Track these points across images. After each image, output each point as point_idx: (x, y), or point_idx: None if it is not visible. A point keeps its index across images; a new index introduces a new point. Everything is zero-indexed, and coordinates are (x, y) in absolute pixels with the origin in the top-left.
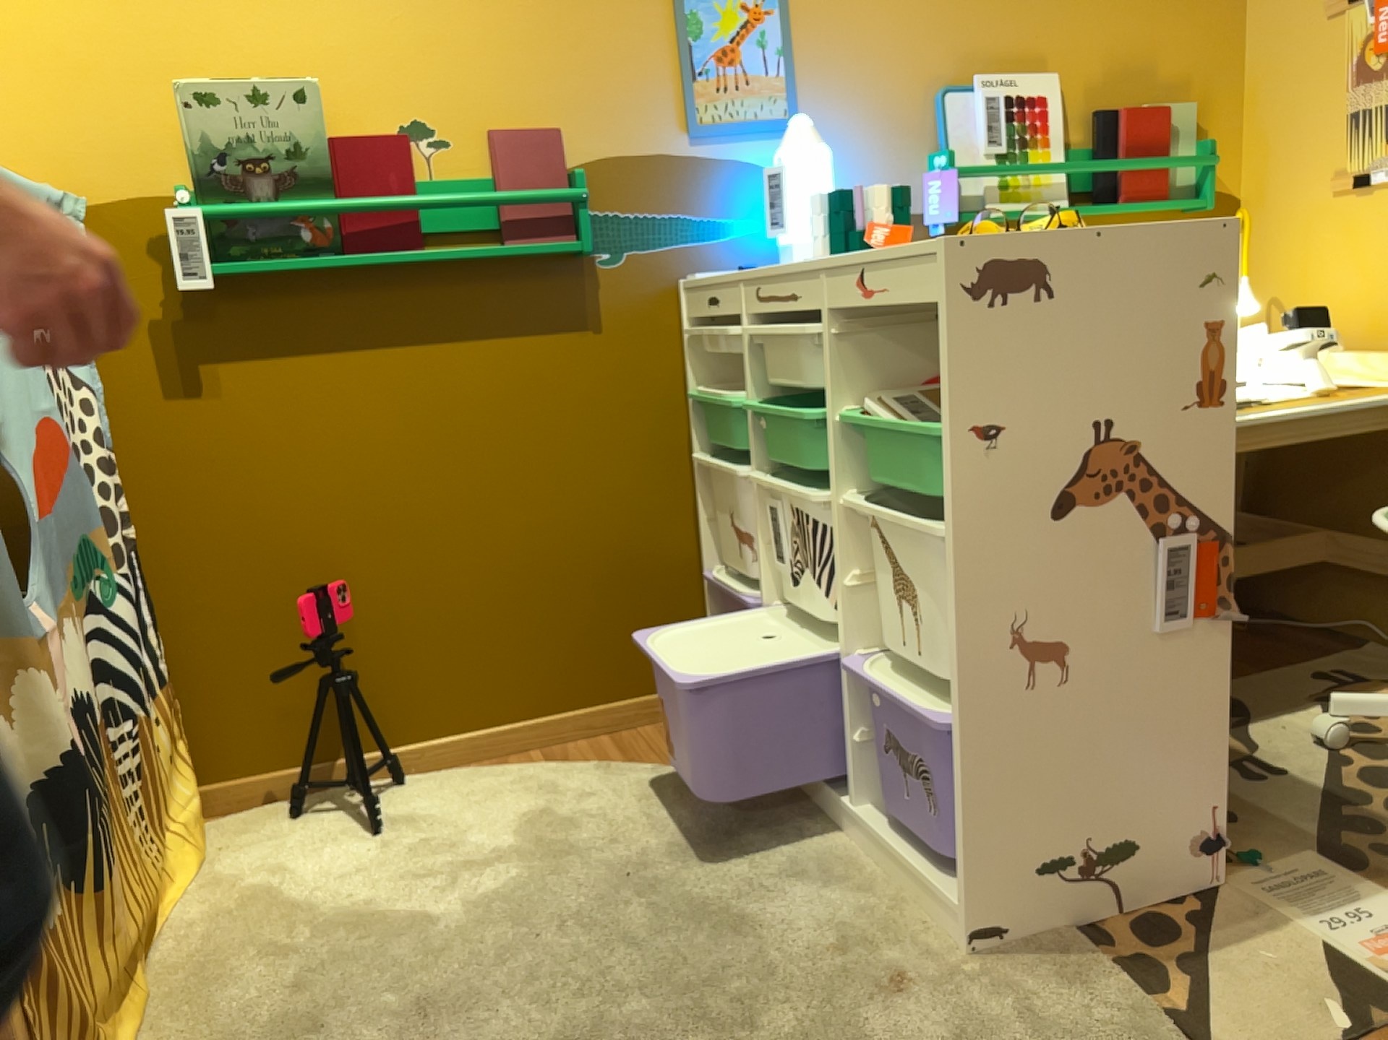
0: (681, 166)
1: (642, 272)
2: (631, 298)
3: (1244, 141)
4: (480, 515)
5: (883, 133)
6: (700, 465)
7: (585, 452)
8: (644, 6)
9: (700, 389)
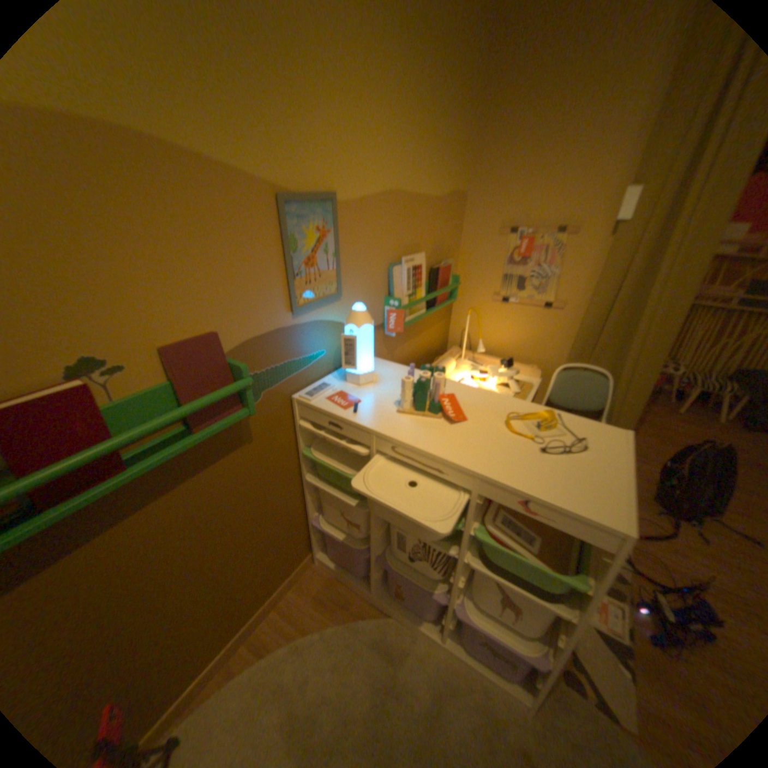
0: (289, 332)
1: (272, 400)
2: (267, 416)
3: (459, 269)
4: (194, 578)
5: (371, 290)
6: (307, 479)
7: (250, 506)
8: (262, 229)
9: (306, 447)
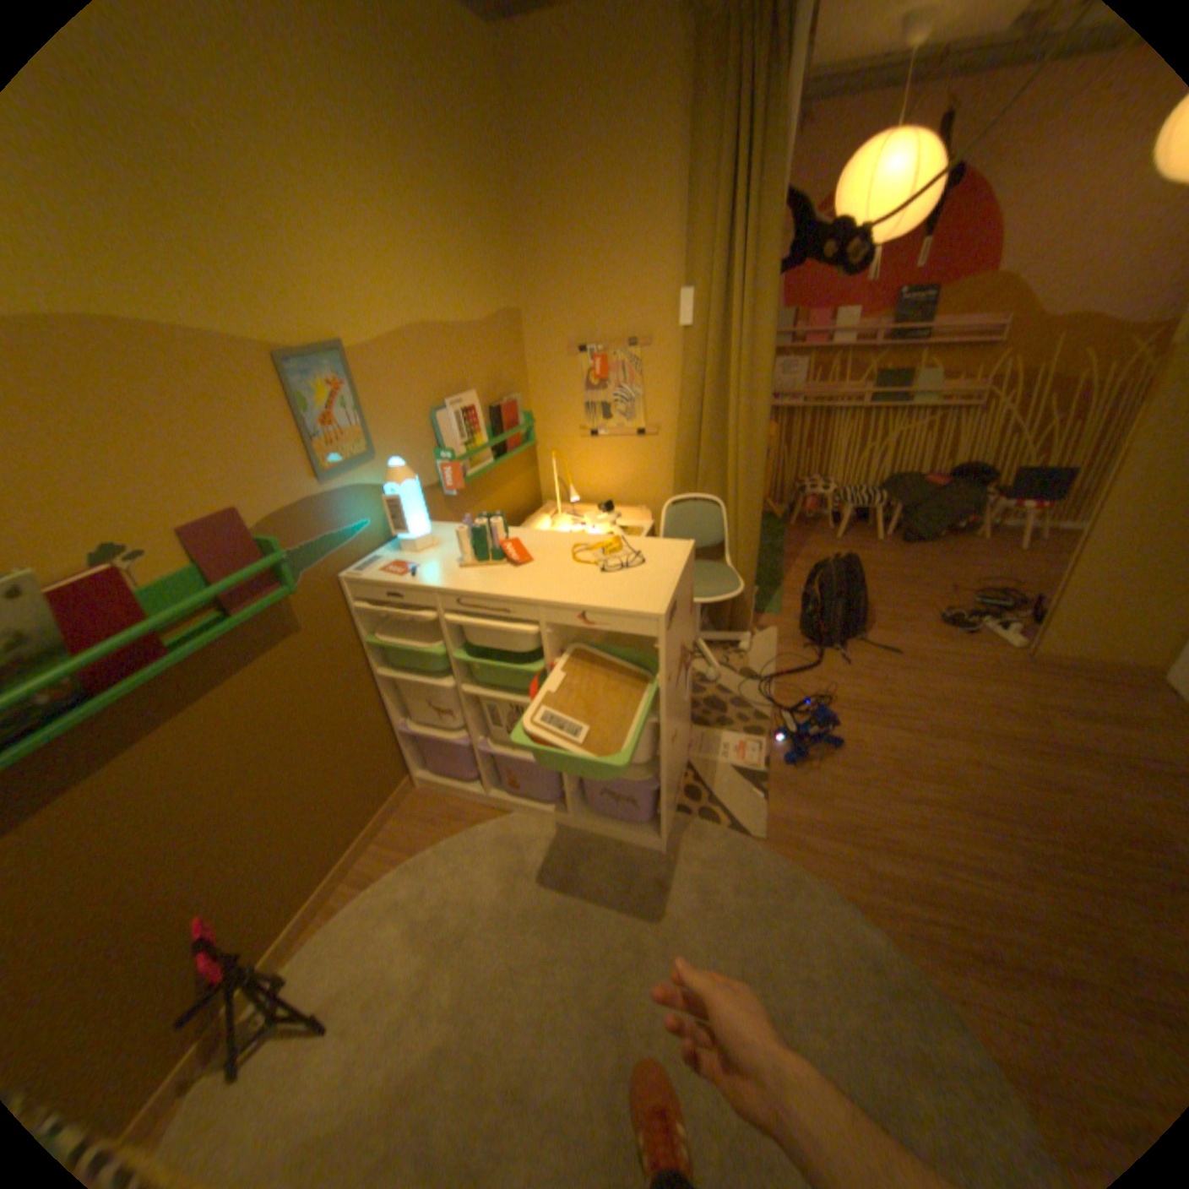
0: (319, 503)
1: (315, 582)
2: (313, 602)
3: (532, 406)
4: (263, 792)
5: (413, 445)
6: (380, 676)
7: (315, 709)
8: (264, 395)
9: (370, 636)
